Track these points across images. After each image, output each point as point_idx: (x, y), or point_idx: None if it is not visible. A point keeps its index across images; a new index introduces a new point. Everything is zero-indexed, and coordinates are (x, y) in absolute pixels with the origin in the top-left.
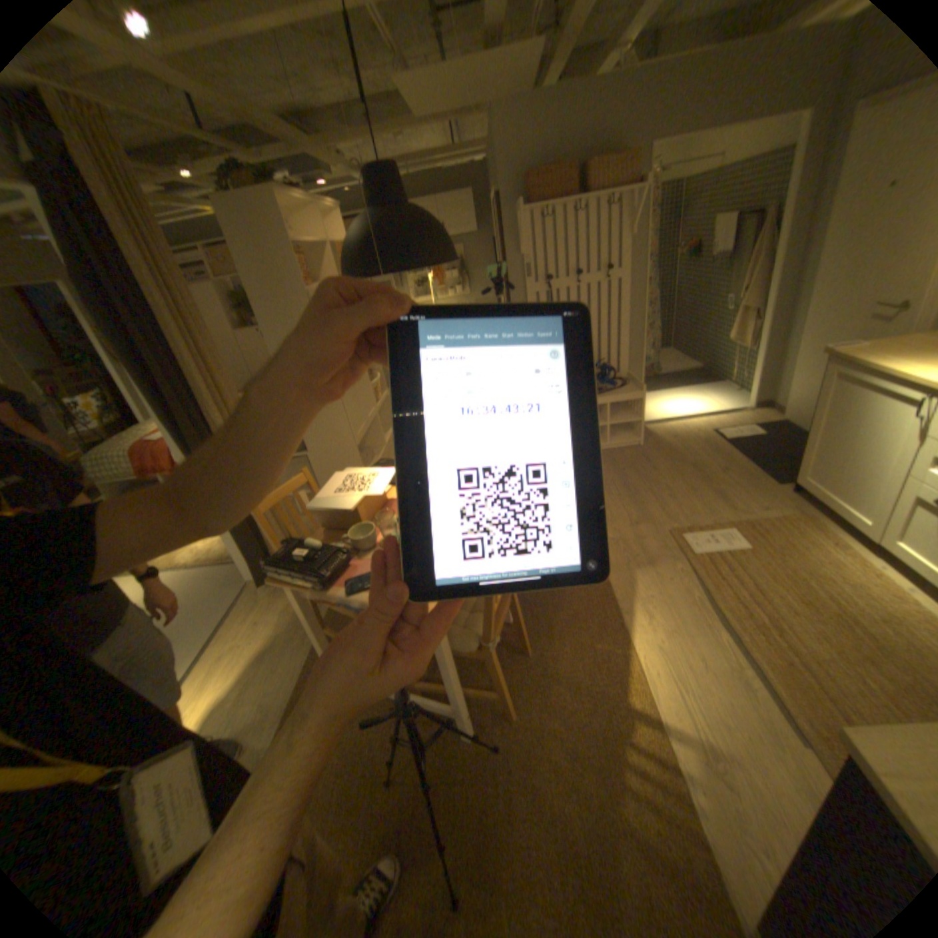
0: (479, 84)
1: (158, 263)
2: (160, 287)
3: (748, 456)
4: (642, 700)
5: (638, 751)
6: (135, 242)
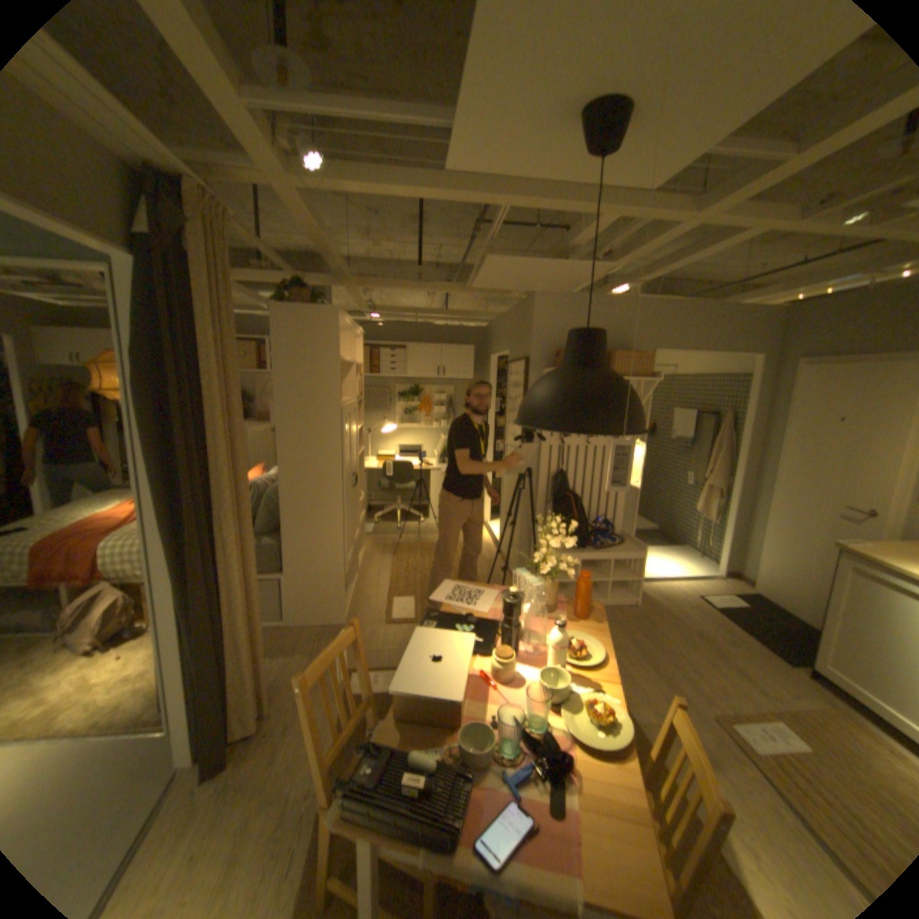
0: (528, 278)
1: (227, 354)
2: (217, 377)
3: (748, 631)
4: None
5: None
6: (210, 329)
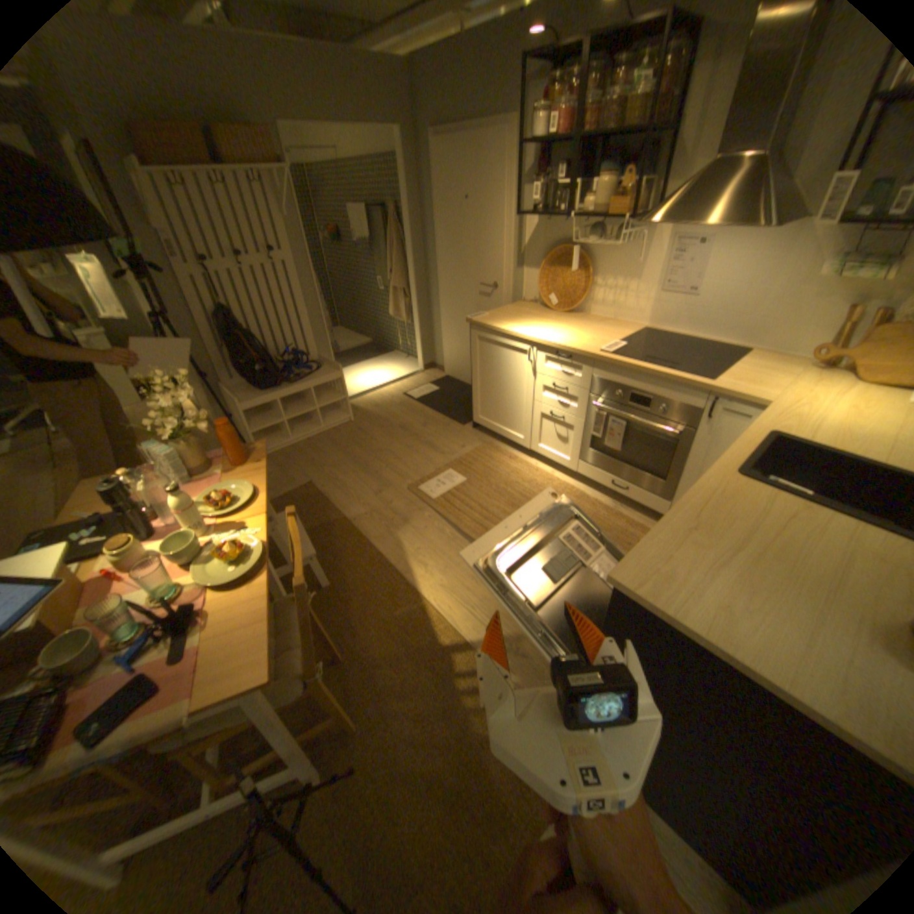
0: None
1: None
2: None
3: (435, 410)
4: (447, 635)
5: (462, 676)
6: None
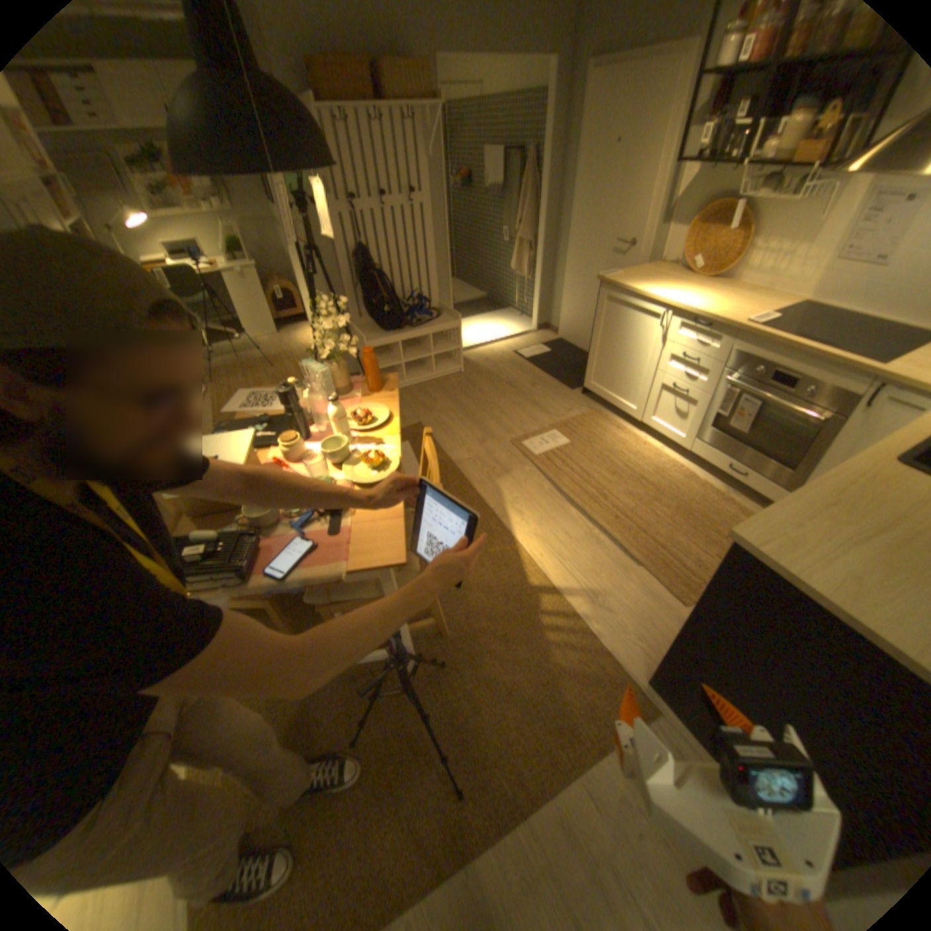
0: None
1: None
2: None
3: (545, 371)
4: (537, 577)
5: (548, 614)
6: None
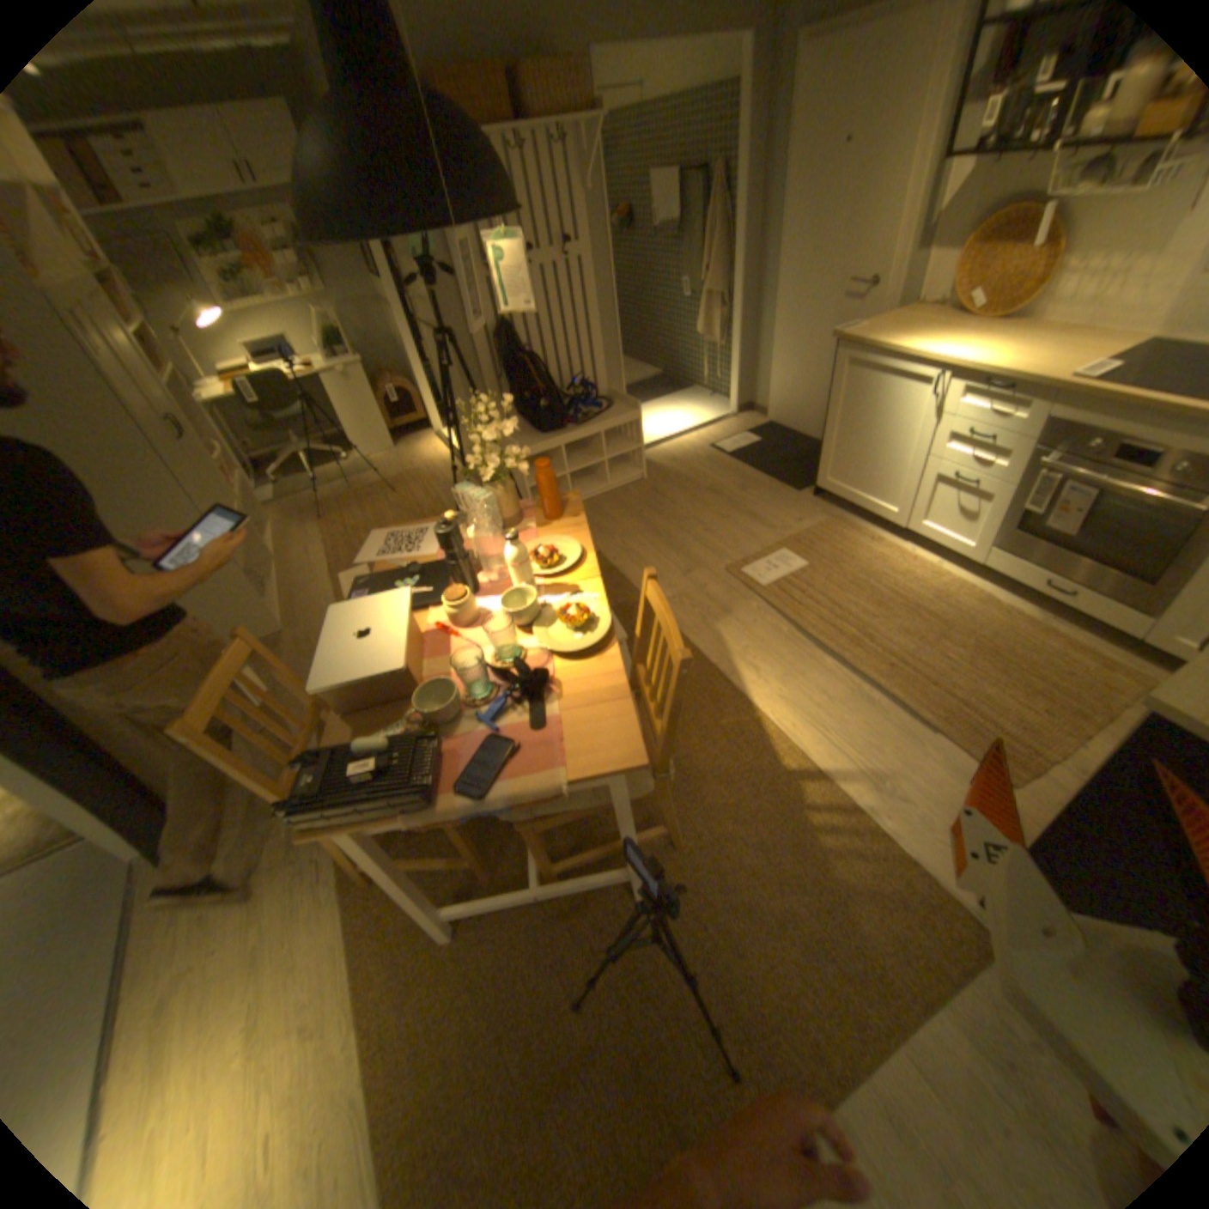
0: None
1: None
2: None
3: (757, 468)
4: (793, 757)
5: (817, 809)
6: None
